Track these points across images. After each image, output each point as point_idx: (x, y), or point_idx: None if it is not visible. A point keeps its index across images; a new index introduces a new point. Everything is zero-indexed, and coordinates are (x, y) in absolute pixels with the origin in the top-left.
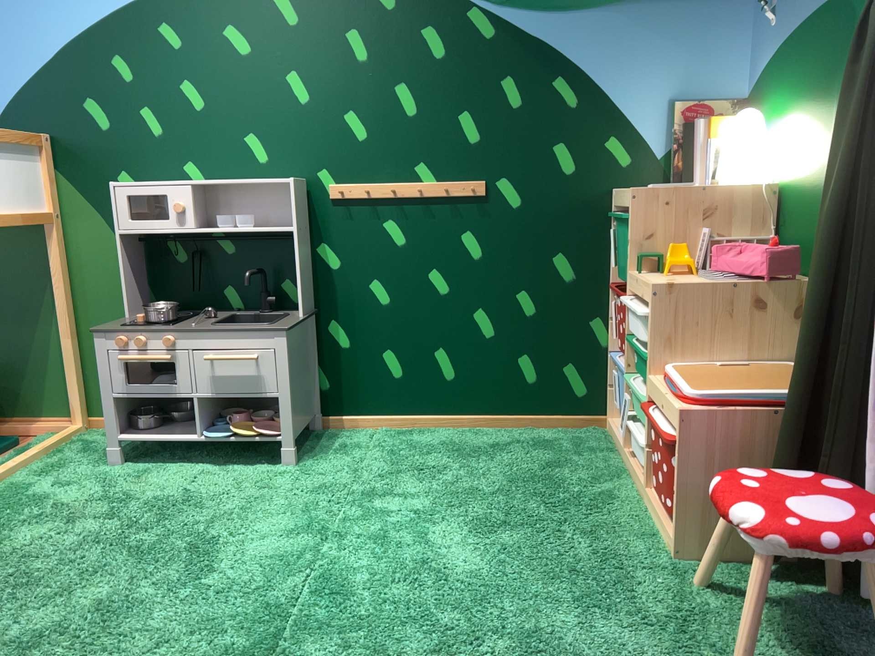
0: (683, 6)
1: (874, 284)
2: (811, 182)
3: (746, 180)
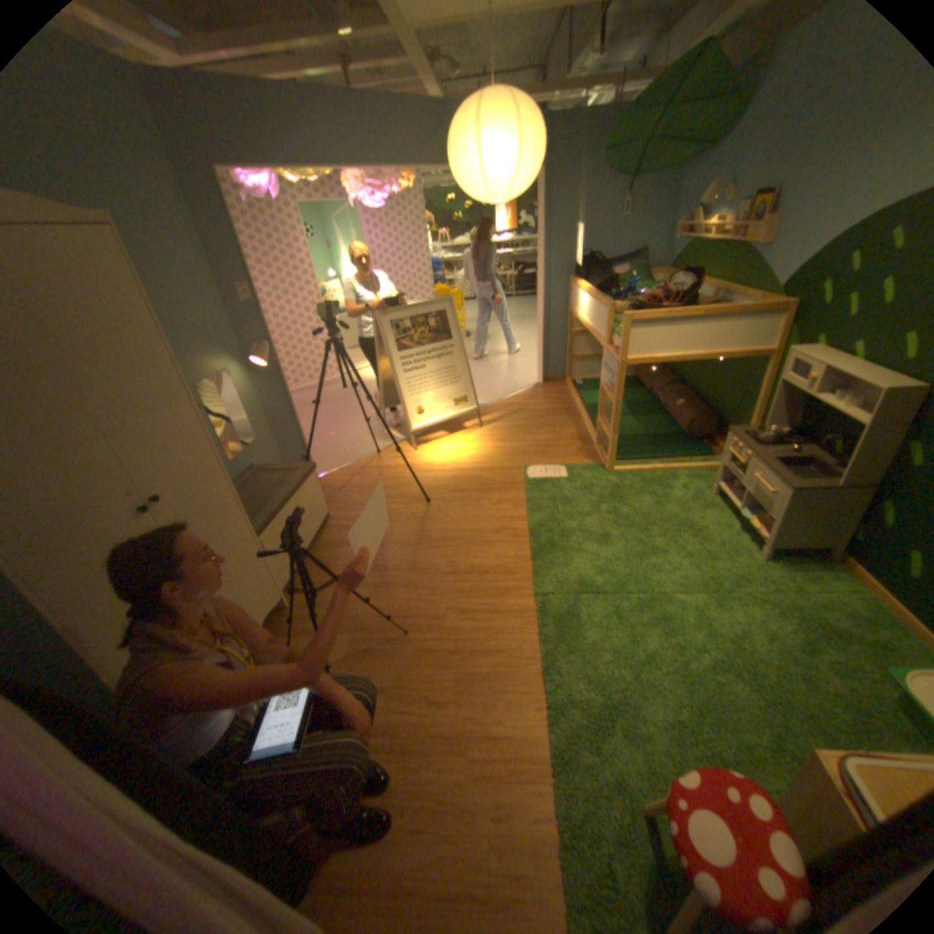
0: None
1: None
2: None
3: None
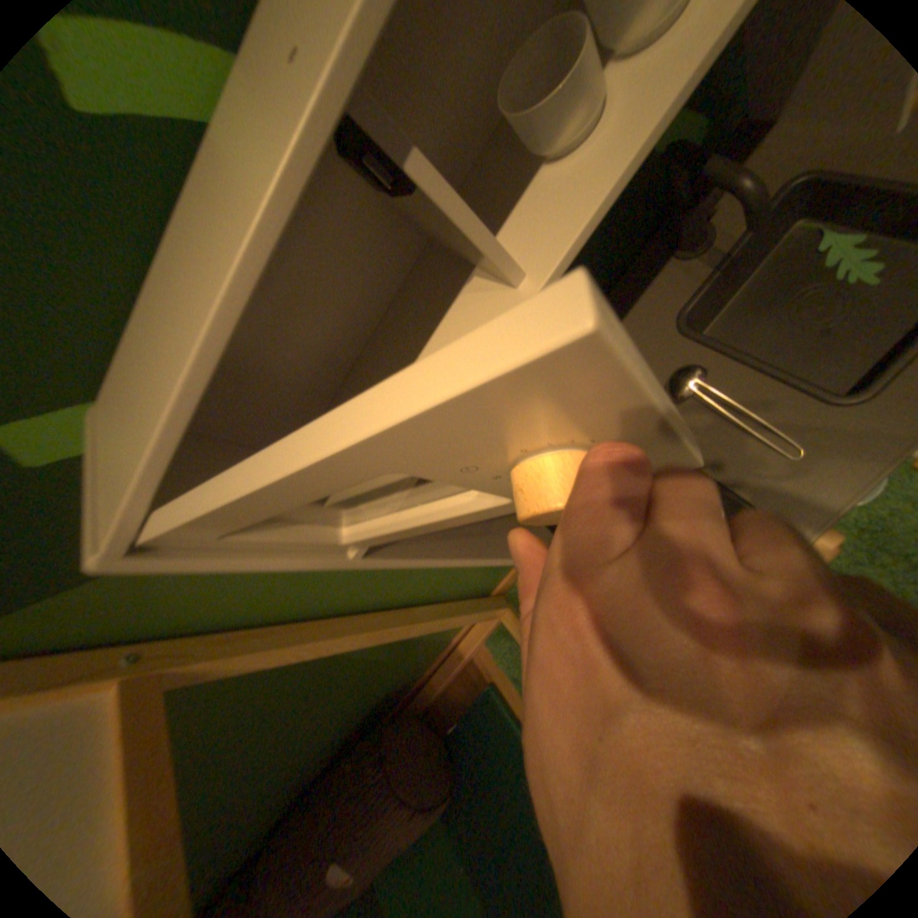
0: None
1: None
2: None
3: None
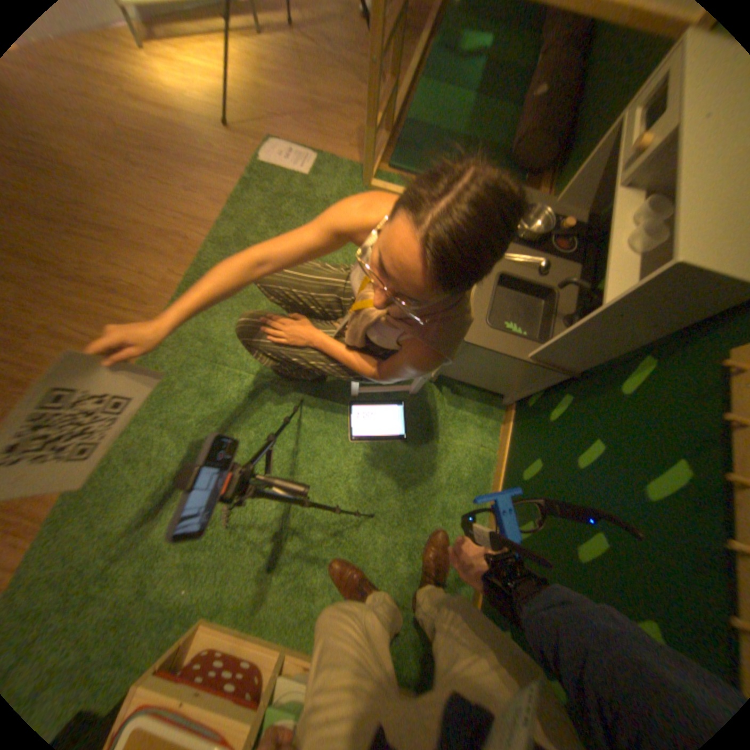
0: None
1: None
2: None
3: None
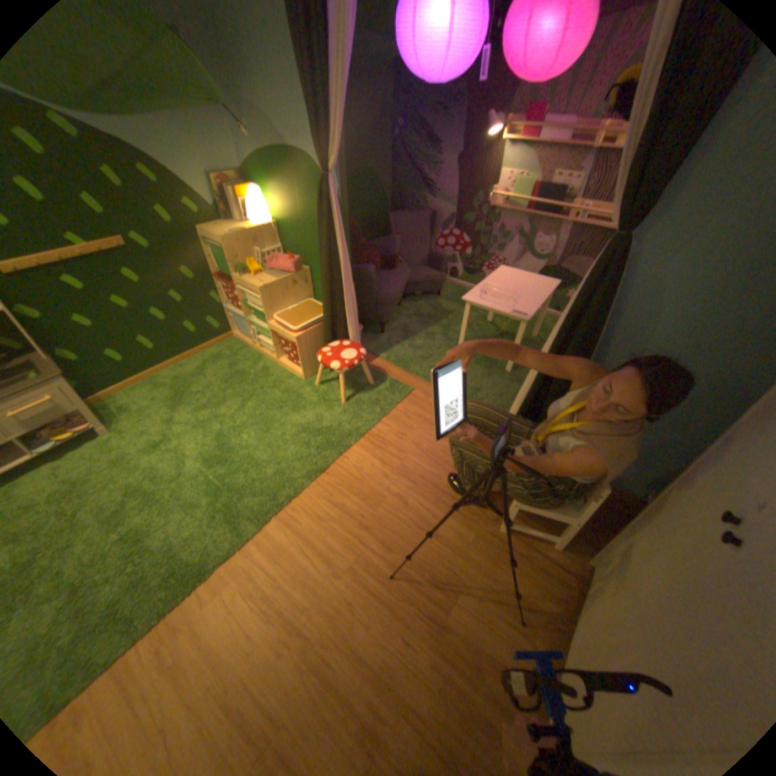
0: (193, 114)
1: (341, 284)
2: (293, 226)
3: (264, 223)
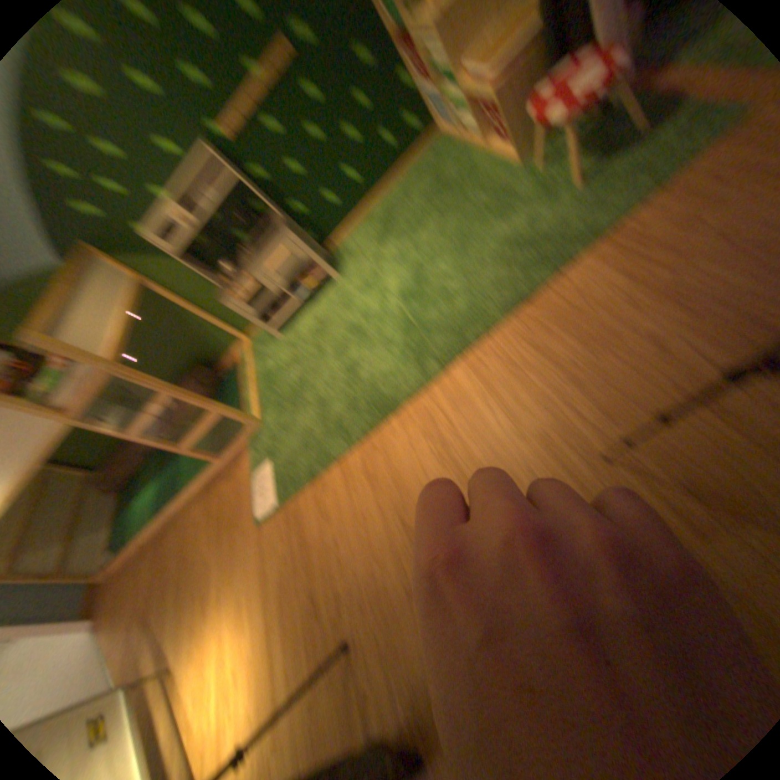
0: None
1: None
2: None
3: None
